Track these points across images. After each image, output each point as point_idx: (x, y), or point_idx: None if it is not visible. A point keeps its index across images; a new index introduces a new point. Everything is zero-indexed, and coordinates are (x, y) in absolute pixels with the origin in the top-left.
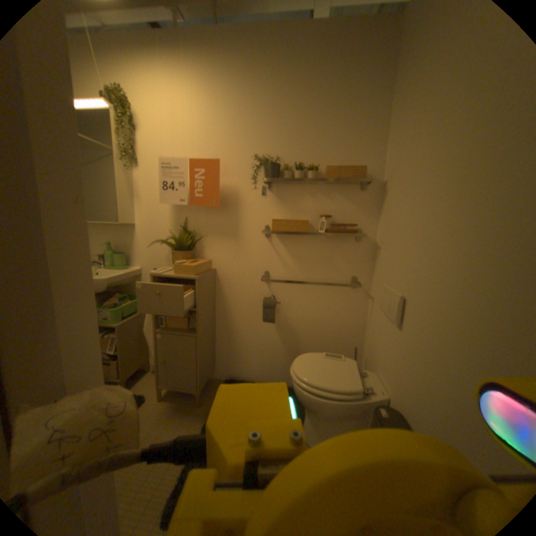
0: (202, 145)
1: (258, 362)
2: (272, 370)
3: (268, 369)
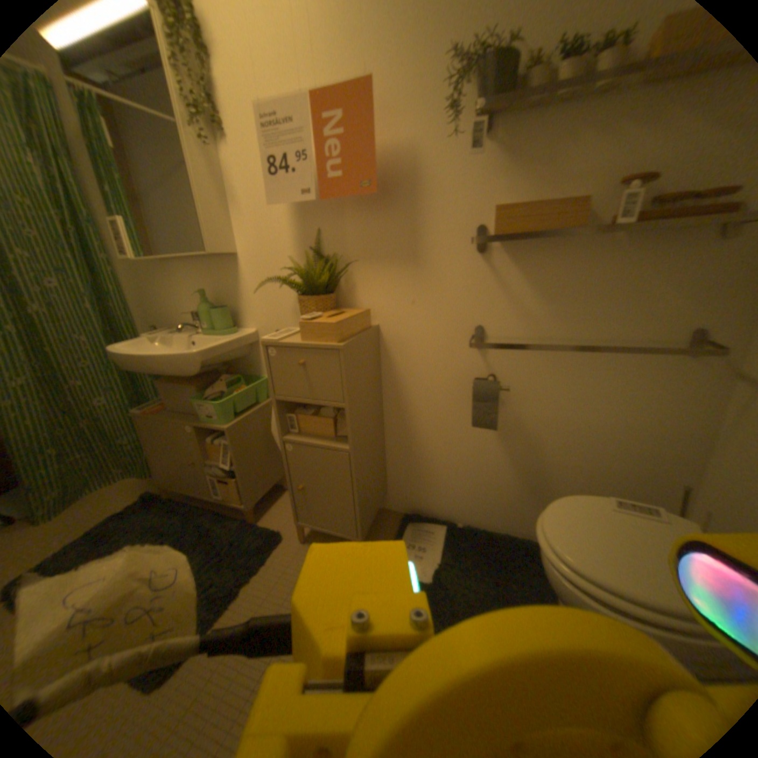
0: (335, 56)
1: (463, 493)
2: (488, 507)
3: (482, 506)
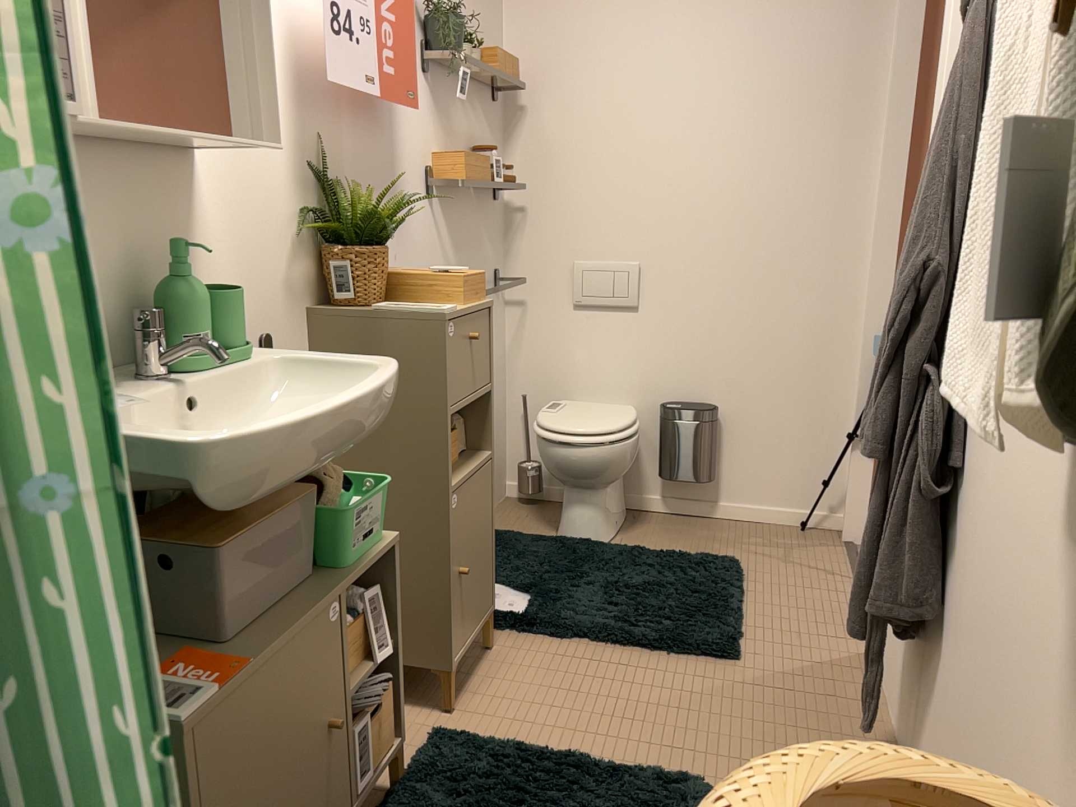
0: None
1: None
2: None
3: None
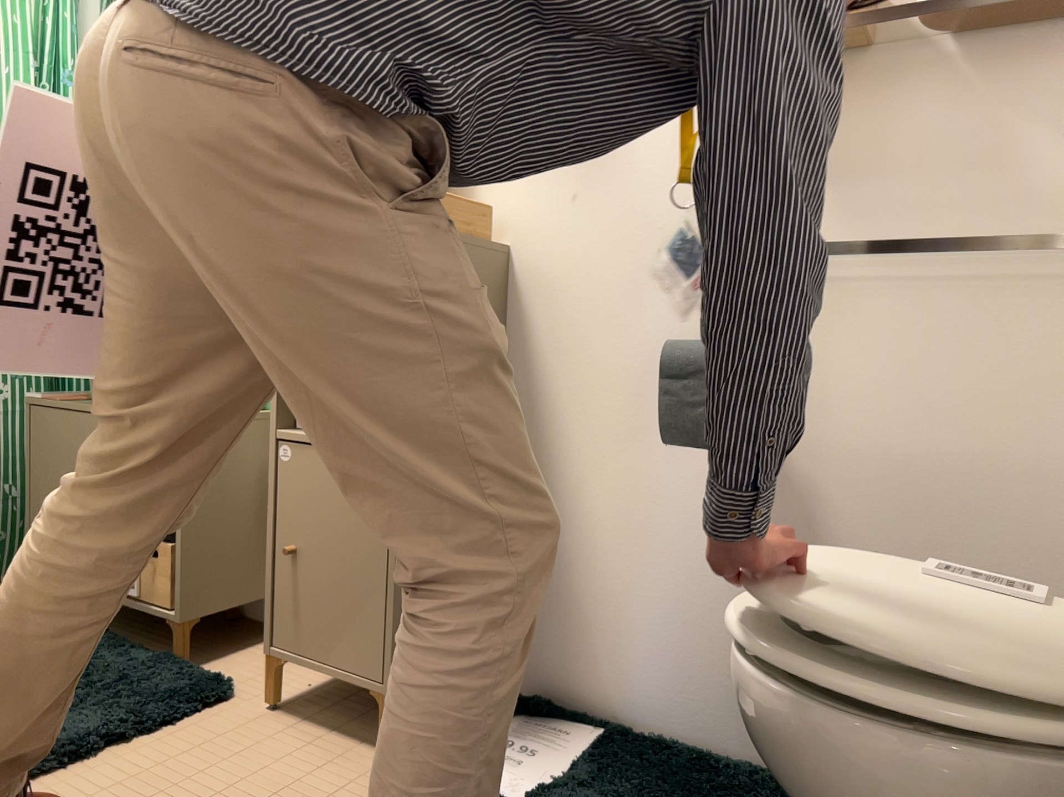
0: None
1: (648, 637)
2: (702, 677)
3: (688, 672)
